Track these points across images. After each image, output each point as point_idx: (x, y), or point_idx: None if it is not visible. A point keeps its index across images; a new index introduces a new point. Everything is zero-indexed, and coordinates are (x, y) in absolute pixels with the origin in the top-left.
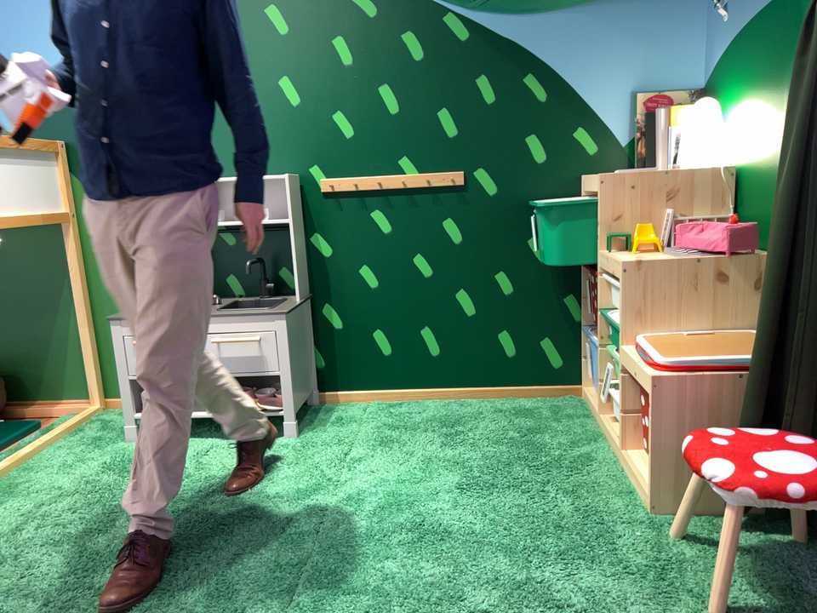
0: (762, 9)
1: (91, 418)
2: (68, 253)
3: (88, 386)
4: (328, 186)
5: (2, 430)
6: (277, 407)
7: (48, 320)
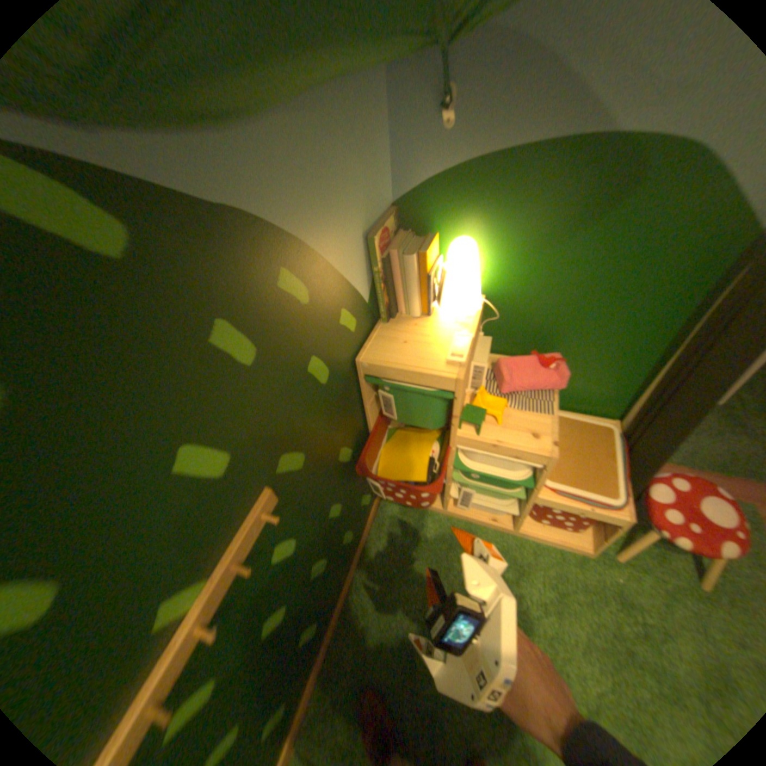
0: (553, 140)
1: None
2: None
3: None
4: None
5: None
6: None
7: None
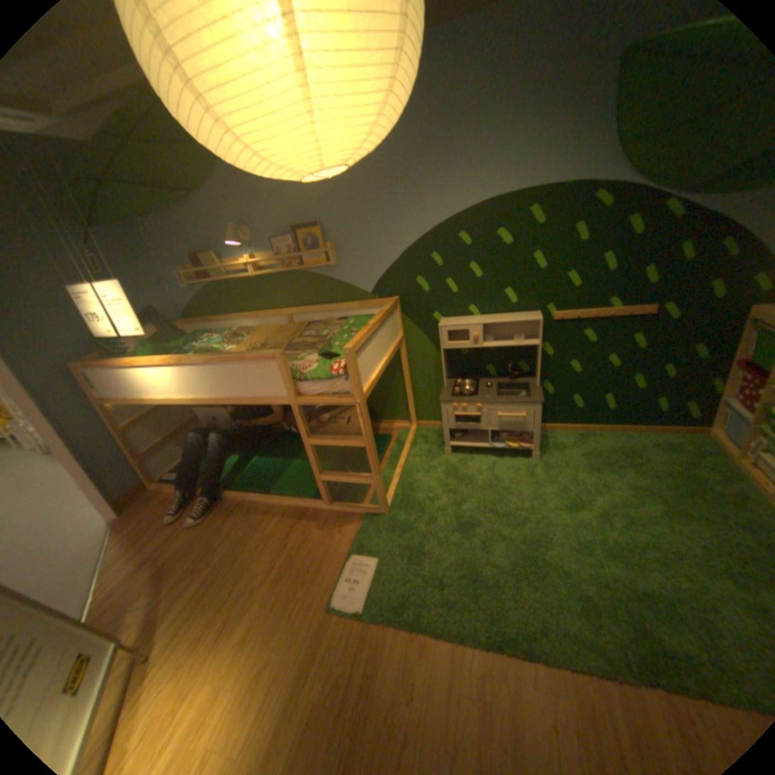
0: None
1: (415, 434)
2: (399, 354)
3: (407, 416)
4: (558, 318)
5: (377, 442)
6: (527, 444)
7: (388, 386)
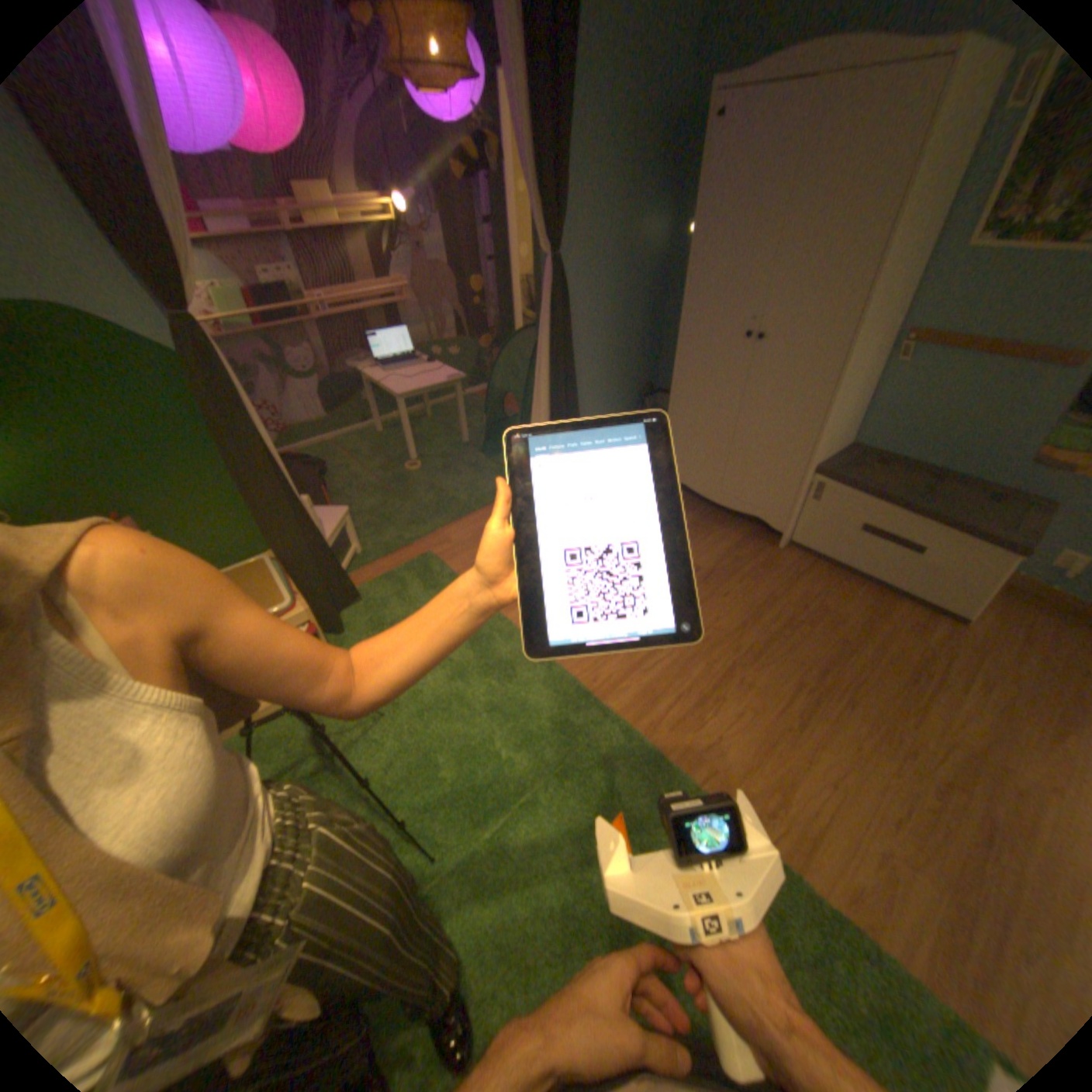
0: None
1: None
2: None
3: None
4: None
5: None
6: None
7: None
